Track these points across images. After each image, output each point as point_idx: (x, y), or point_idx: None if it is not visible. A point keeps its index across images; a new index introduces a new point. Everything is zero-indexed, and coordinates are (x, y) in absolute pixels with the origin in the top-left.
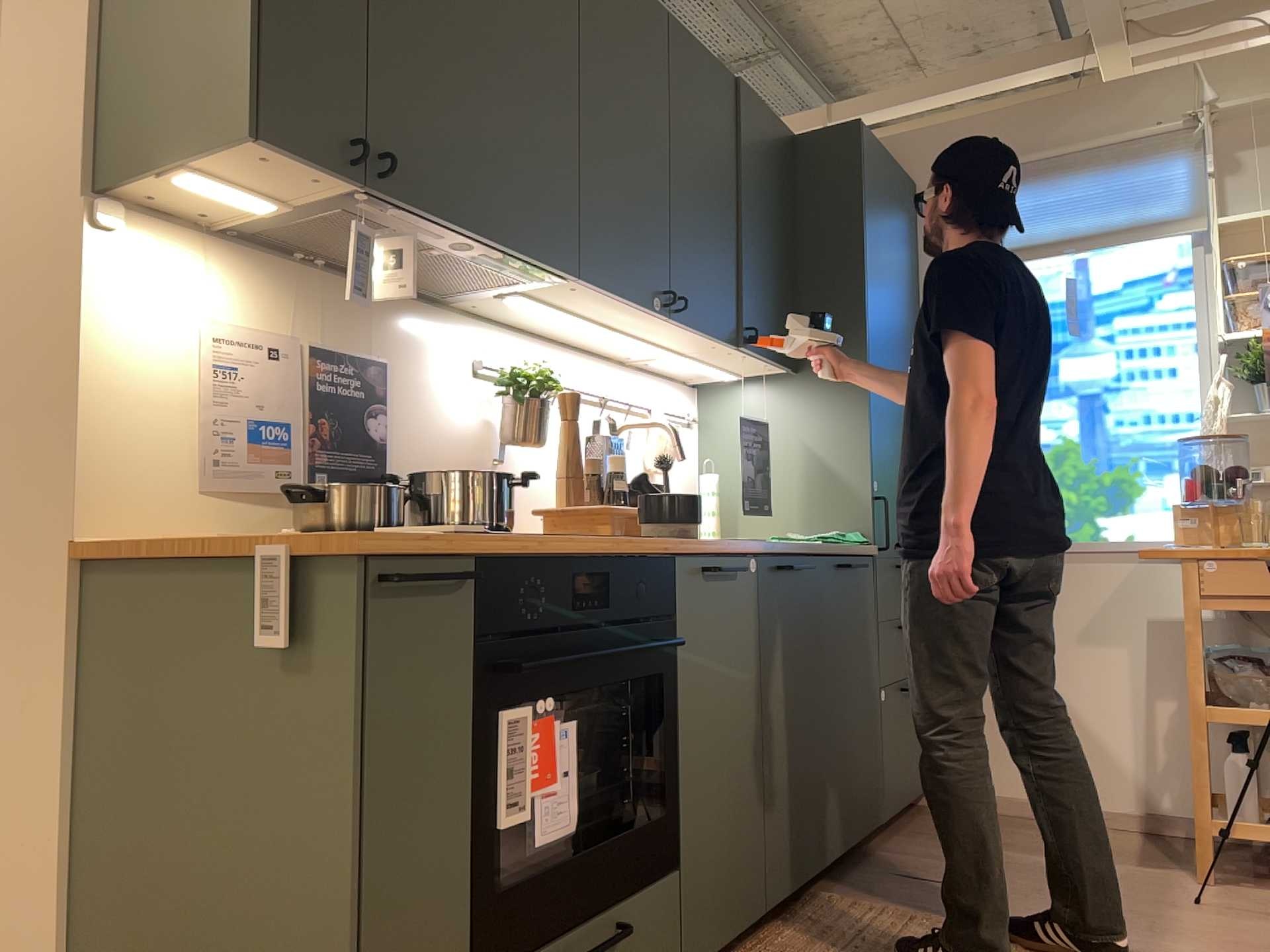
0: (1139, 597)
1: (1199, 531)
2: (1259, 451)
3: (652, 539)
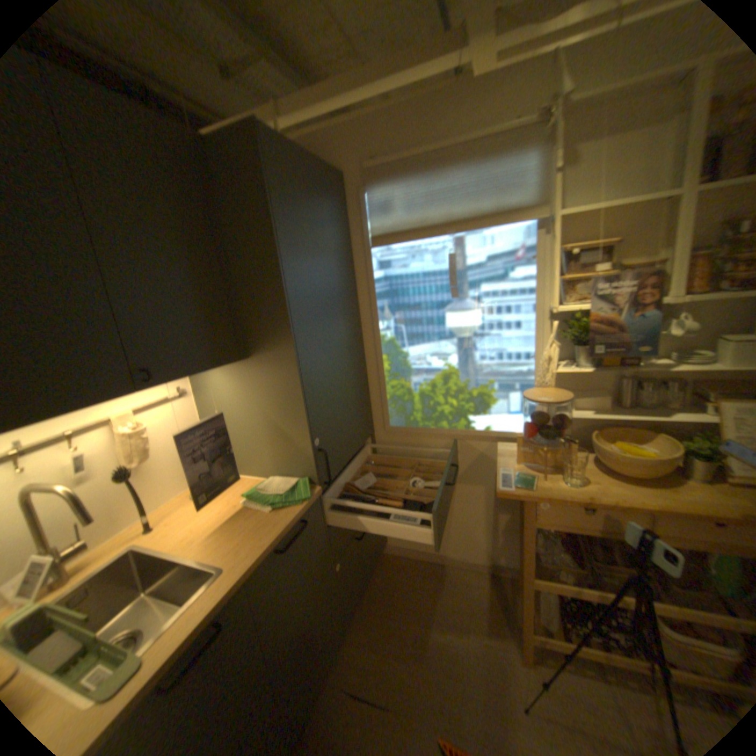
0: (492, 462)
1: (535, 455)
2: (571, 381)
3: None
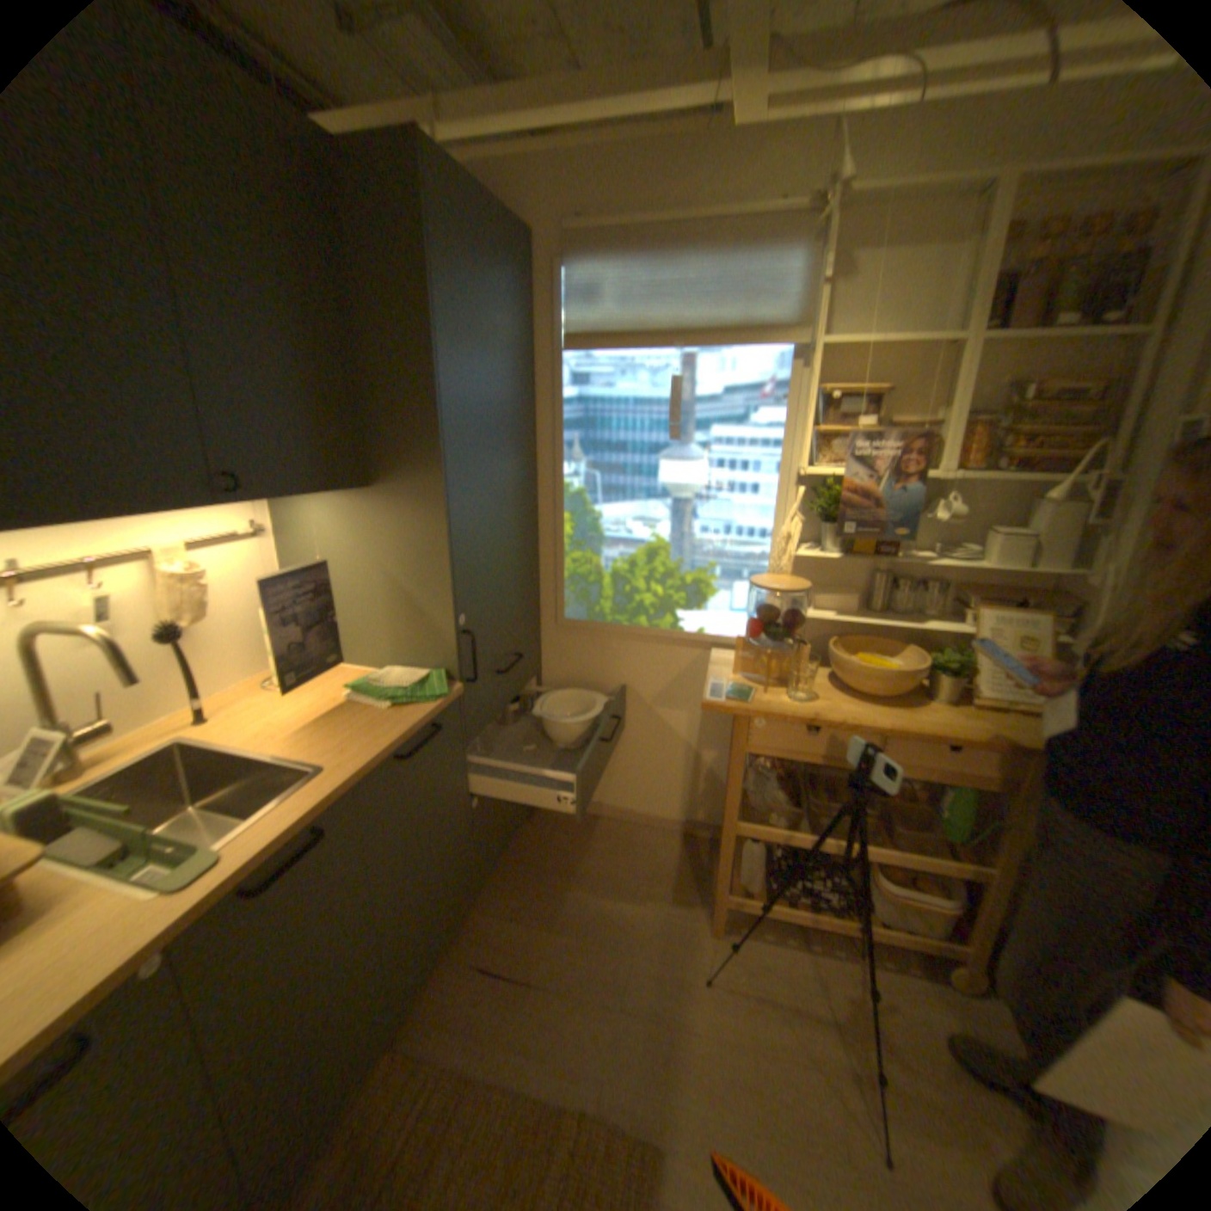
0: (701, 678)
1: (756, 663)
2: (814, 572)
3: None
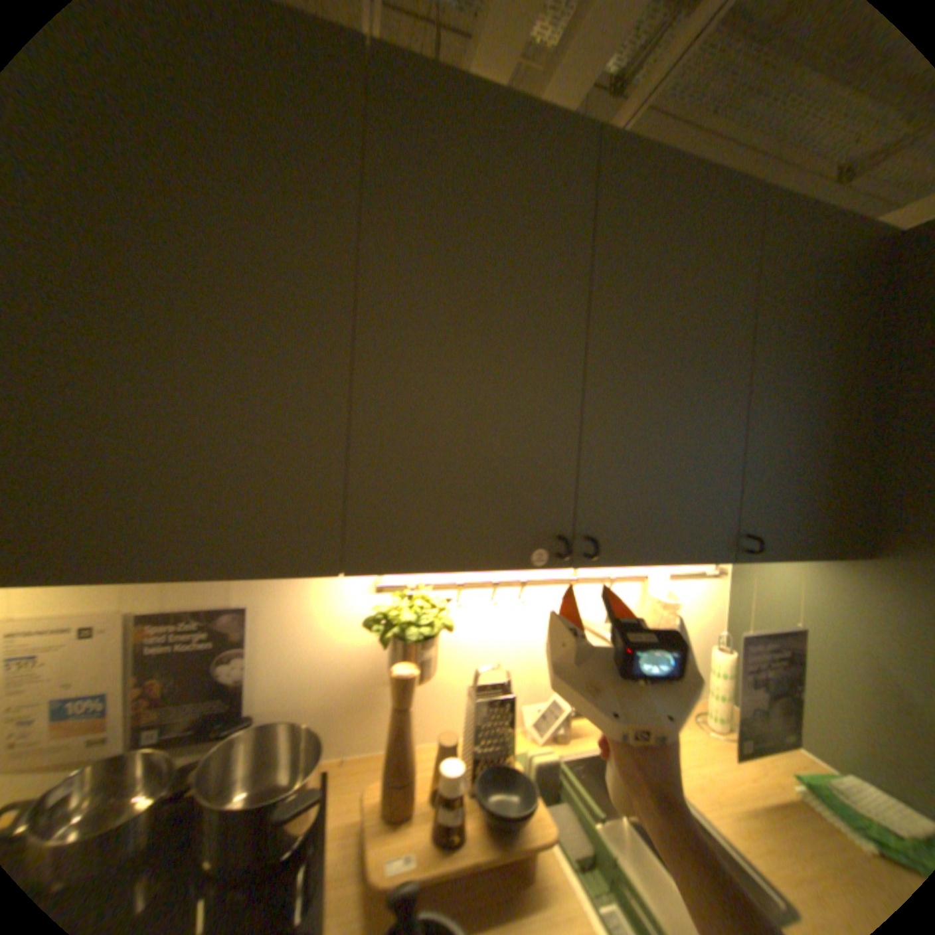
0: None
1: None
2: None
3: None
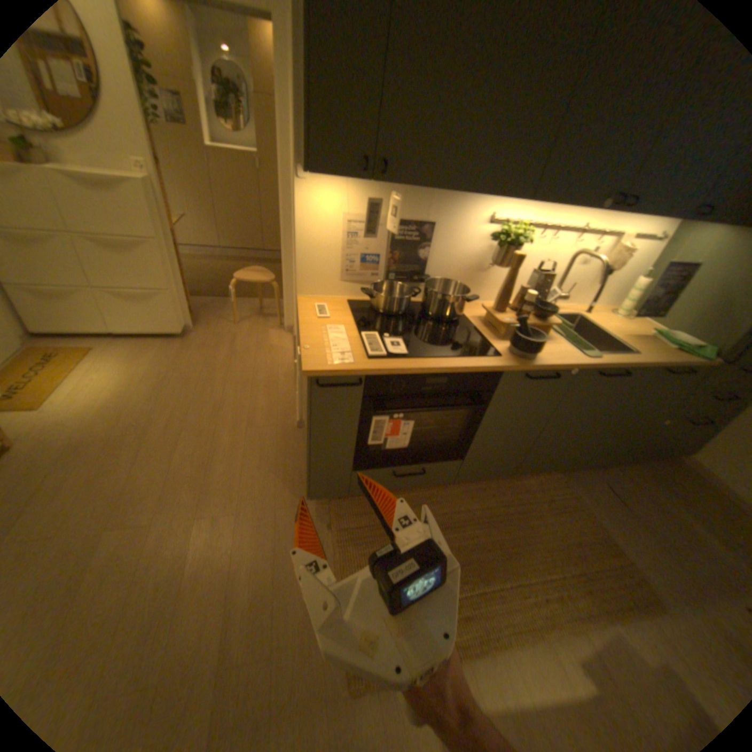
0: None
1: None
2: None
3: (497, 358)
